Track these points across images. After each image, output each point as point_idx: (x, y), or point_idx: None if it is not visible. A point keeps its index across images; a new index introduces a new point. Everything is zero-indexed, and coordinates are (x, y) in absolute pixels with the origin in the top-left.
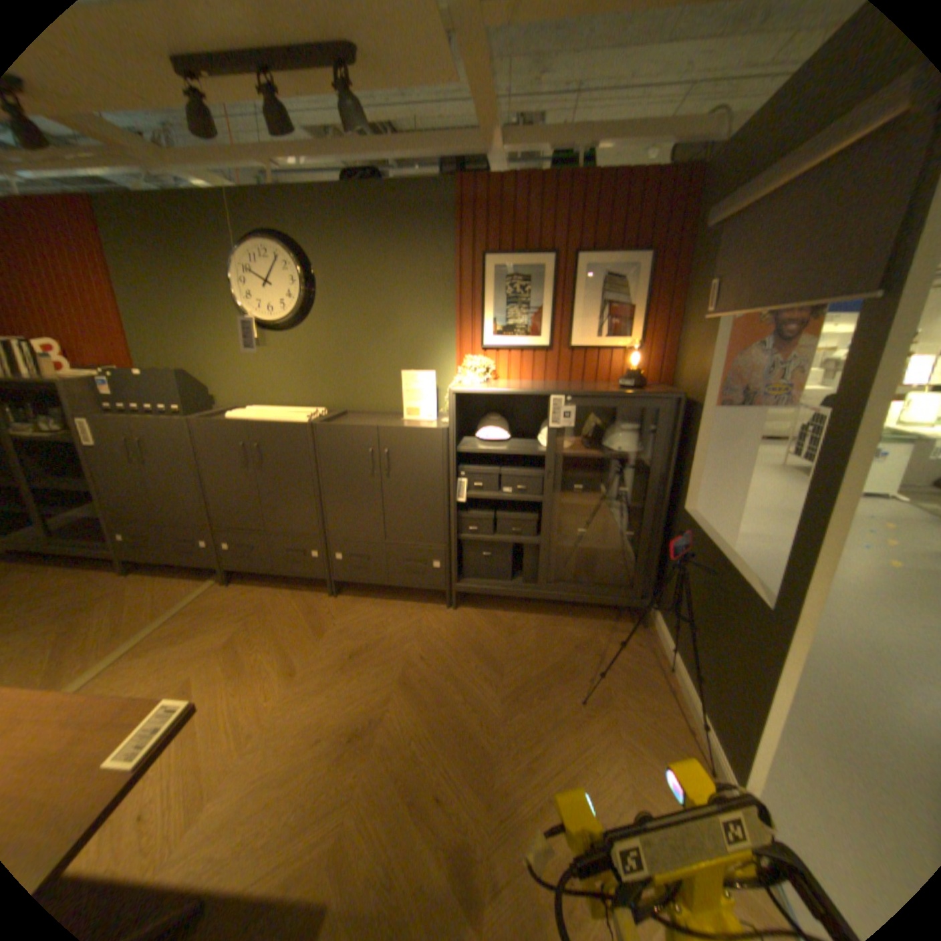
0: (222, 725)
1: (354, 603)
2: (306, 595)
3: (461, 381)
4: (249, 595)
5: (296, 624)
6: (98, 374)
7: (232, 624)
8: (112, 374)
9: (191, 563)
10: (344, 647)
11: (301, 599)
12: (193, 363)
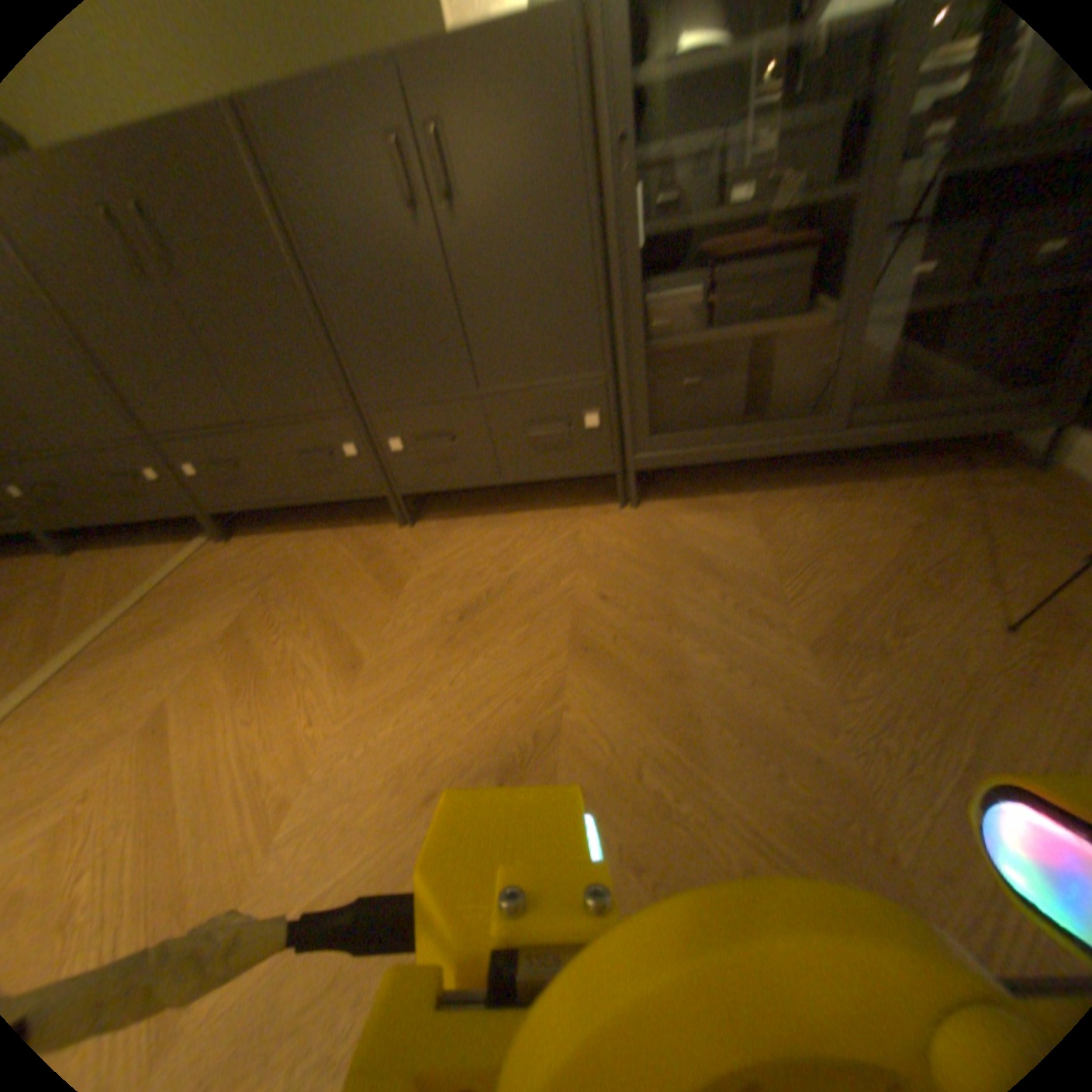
0: (232, 779)
1: (449, 525)
2: (363, 527)
3: None
4: (267, 544)
5: (352, 574)
6: None
7: (242, 593)
8: None
9: (154, 509)
10: (449, 598)
11: (355, 535)
12: None
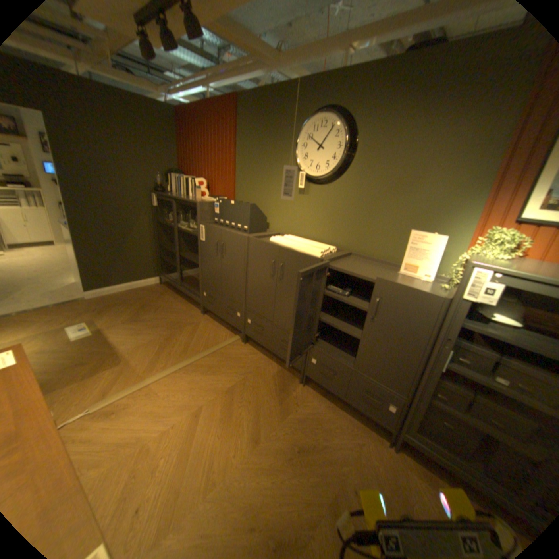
0: (203, 460)
1: (314, 398)
2: (285, 373)
3: (480, 253)
4: (253, 357)
5: (272, 395)
6: (216, 201)
7: (237, 375)
8: (221, 202)
9: (231, 322)
10: (297, 438)
11: (281, 375)
12: (263, 200)
